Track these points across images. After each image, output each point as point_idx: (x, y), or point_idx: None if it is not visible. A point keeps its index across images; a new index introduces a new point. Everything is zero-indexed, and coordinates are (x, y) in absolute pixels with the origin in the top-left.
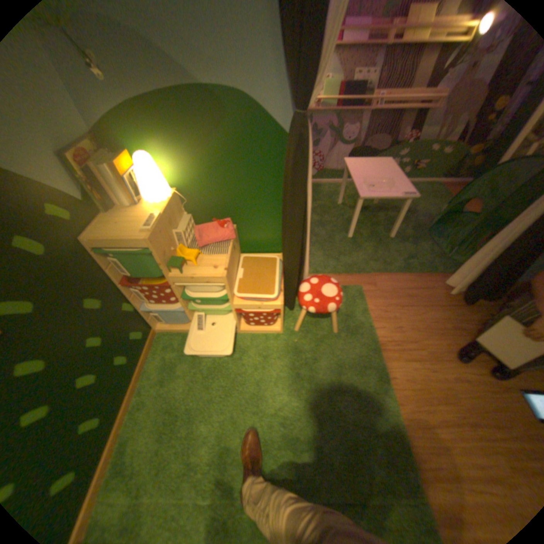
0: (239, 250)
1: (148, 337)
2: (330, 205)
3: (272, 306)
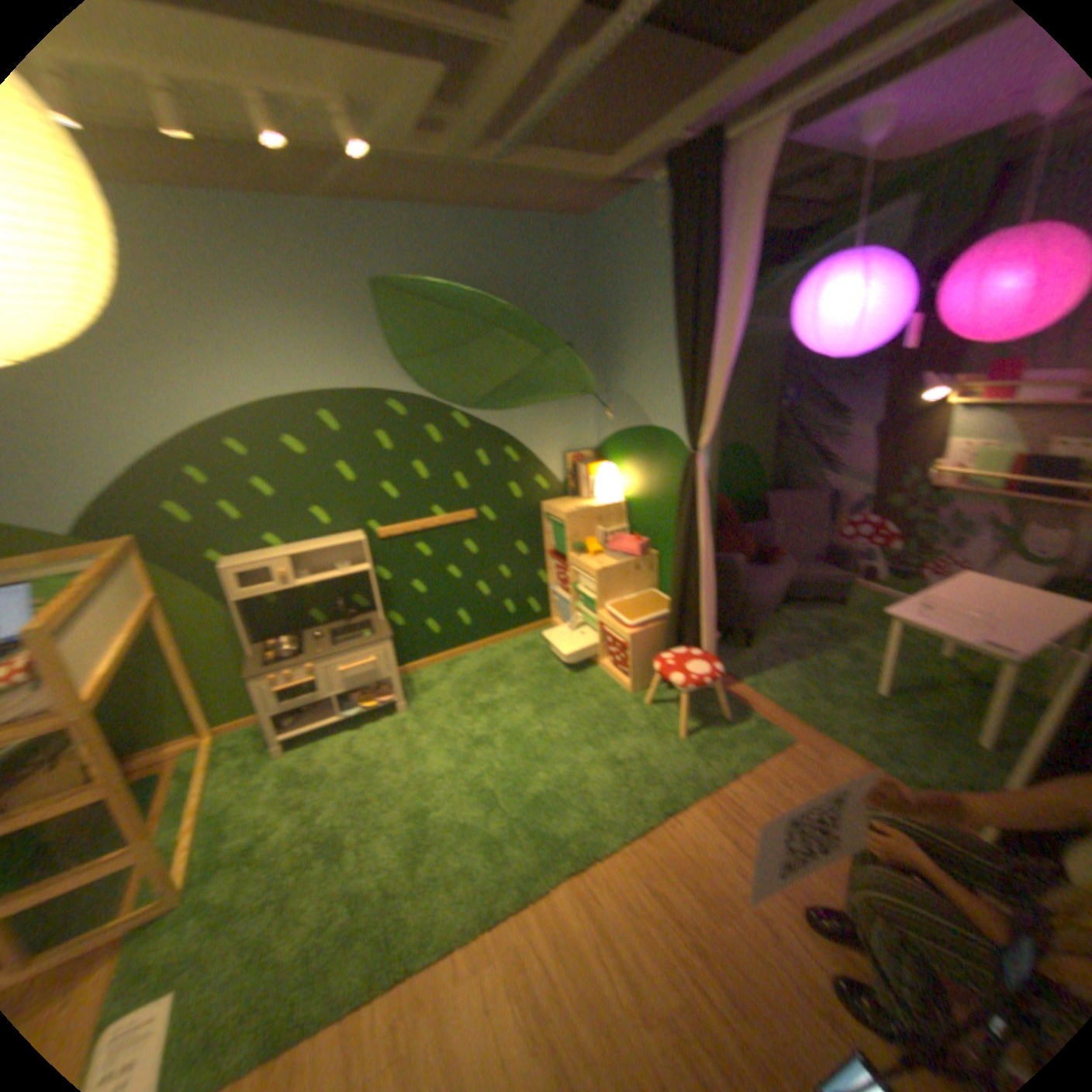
0: (652, 583)
1: (541, 621)
2: (923, 650)
3: (621, 635)
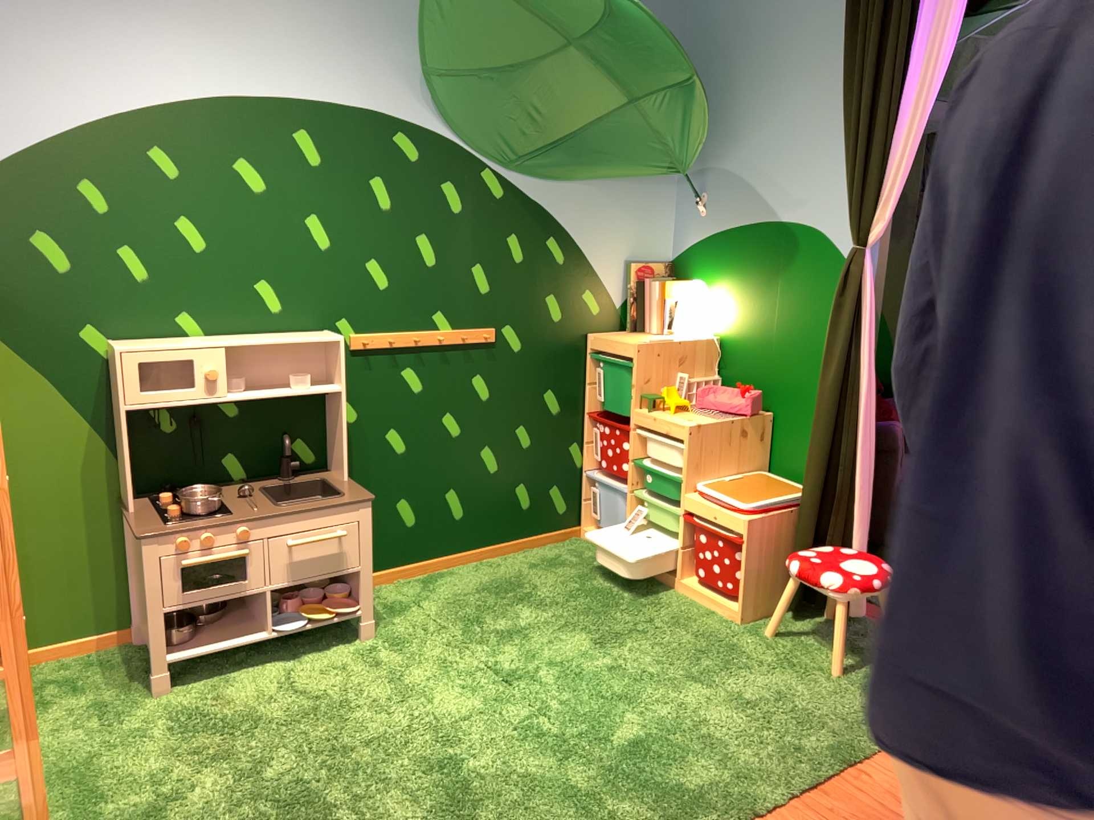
0: (764, 463)
1: (567, 529)
2: None
3: (734, 524)
